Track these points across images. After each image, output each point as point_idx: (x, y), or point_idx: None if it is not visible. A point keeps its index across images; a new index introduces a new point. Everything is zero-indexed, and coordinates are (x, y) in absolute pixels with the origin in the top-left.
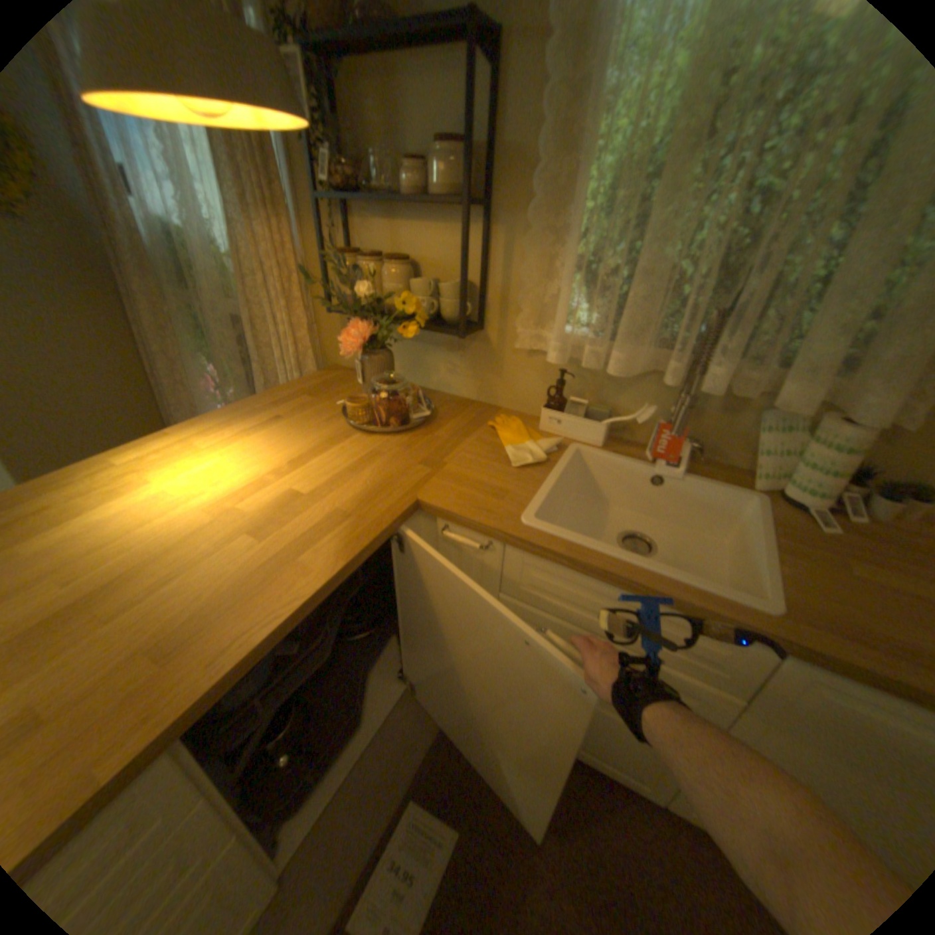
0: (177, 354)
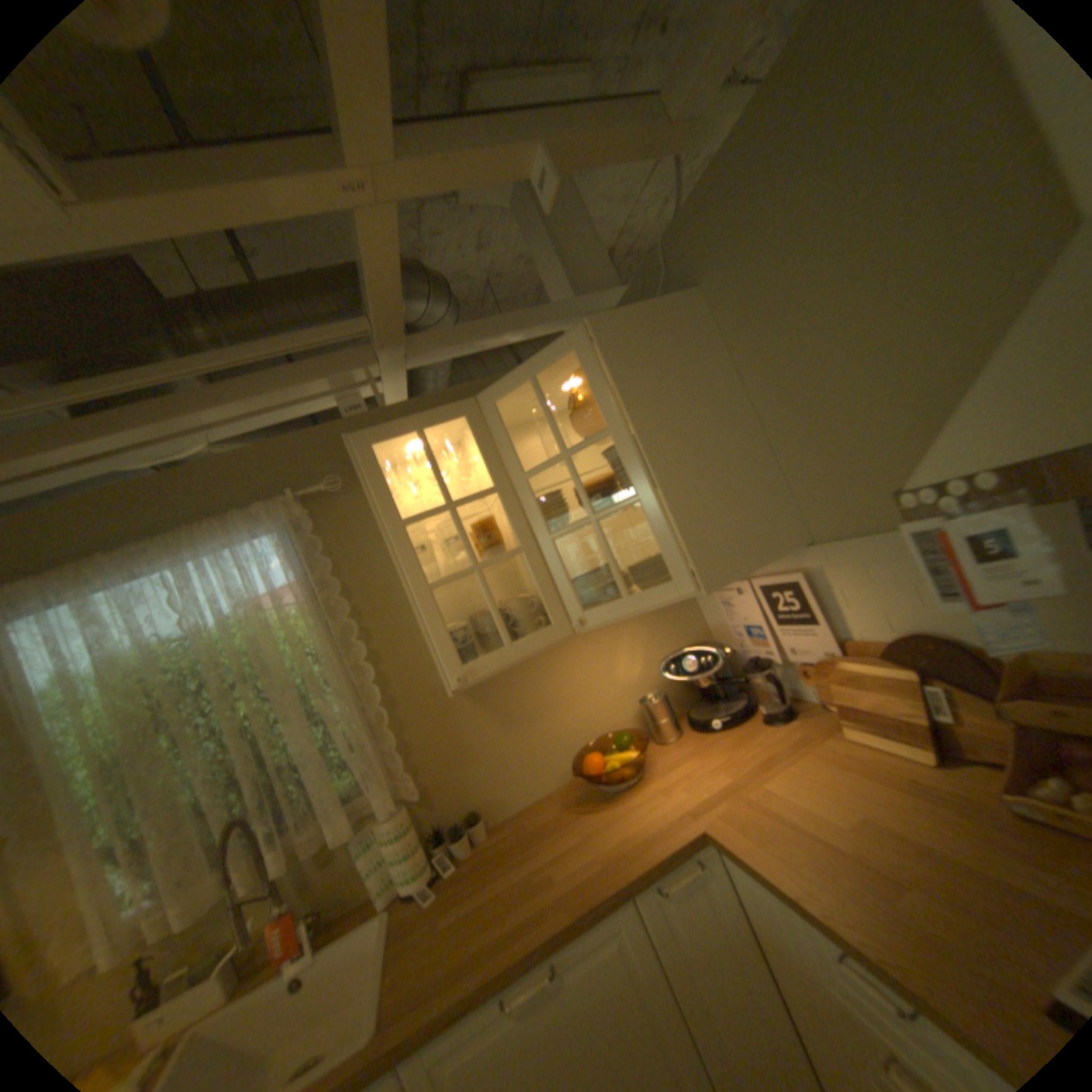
0: None
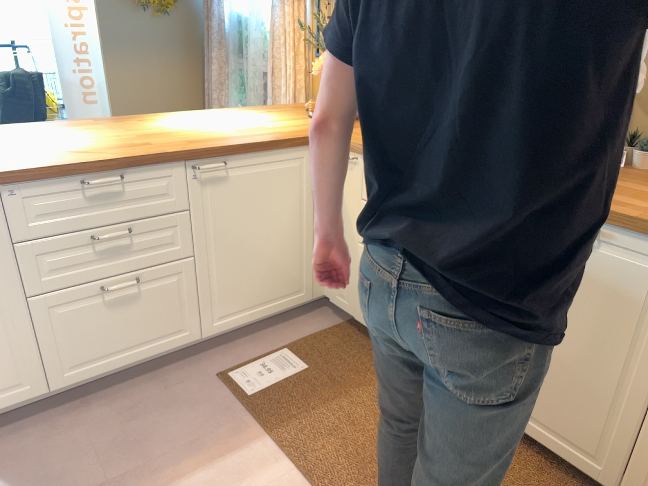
0: (226, 101)
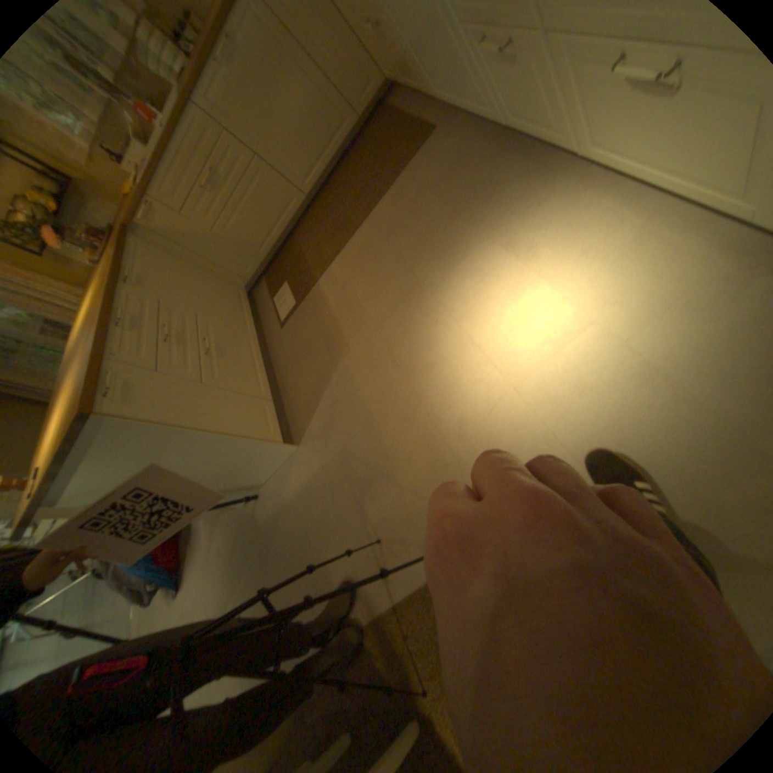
0: None
